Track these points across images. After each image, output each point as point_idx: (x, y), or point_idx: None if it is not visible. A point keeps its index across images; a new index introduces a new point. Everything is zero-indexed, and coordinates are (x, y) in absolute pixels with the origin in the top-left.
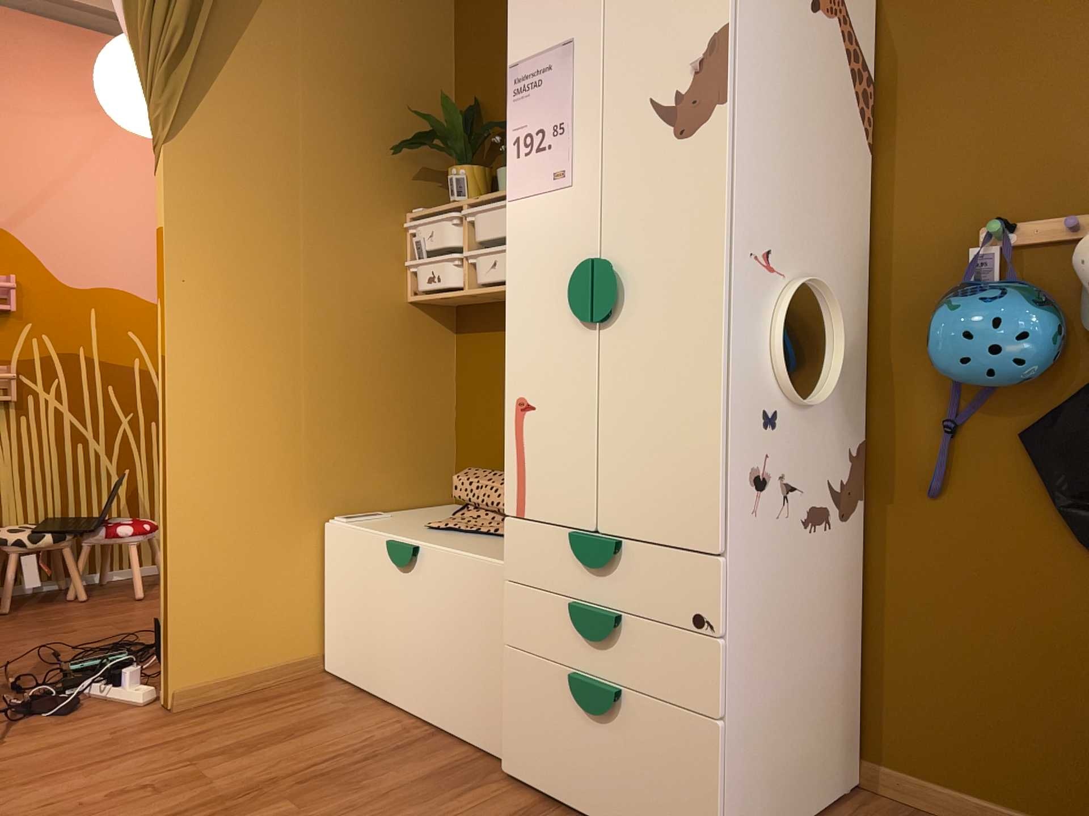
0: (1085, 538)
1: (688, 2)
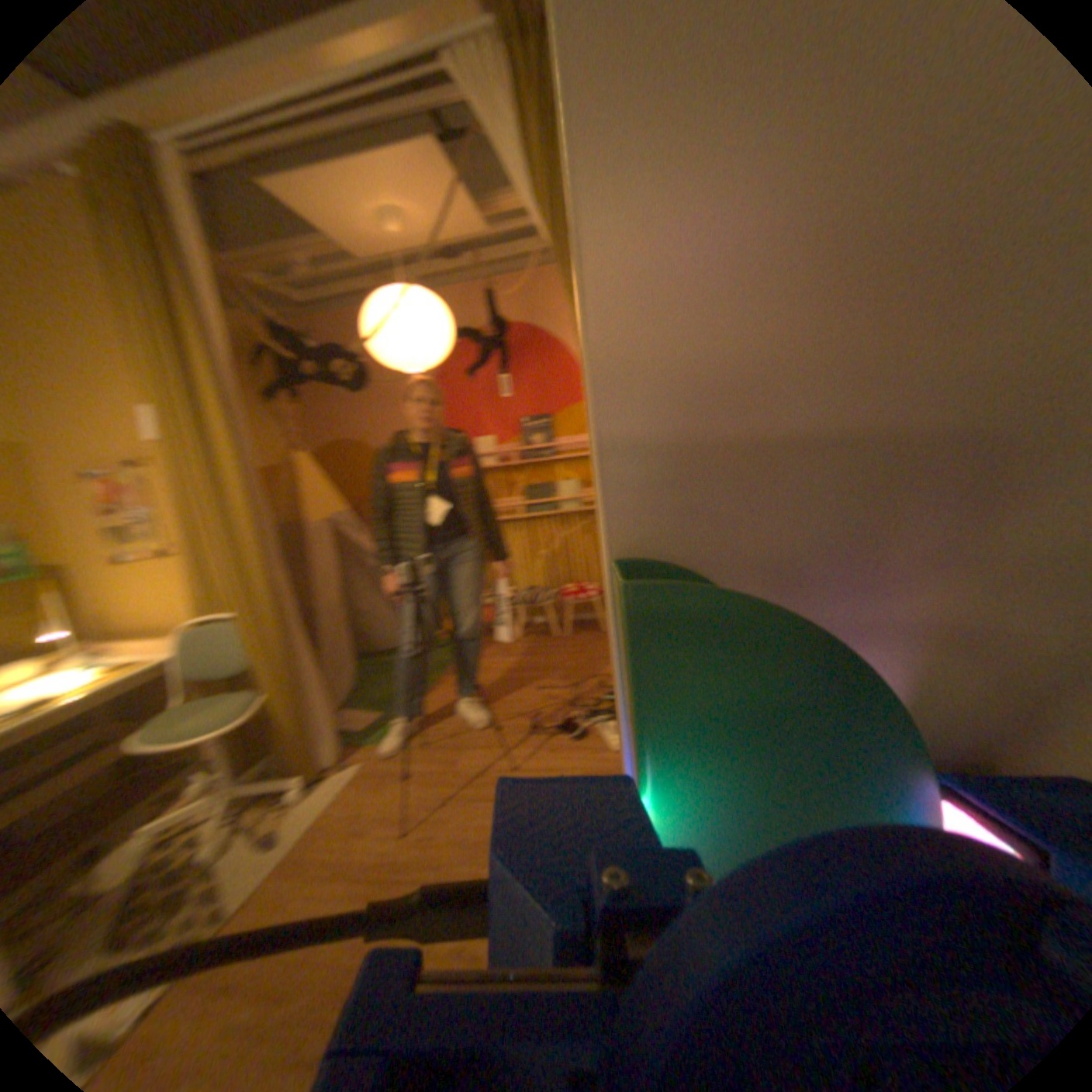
0: None
1: None
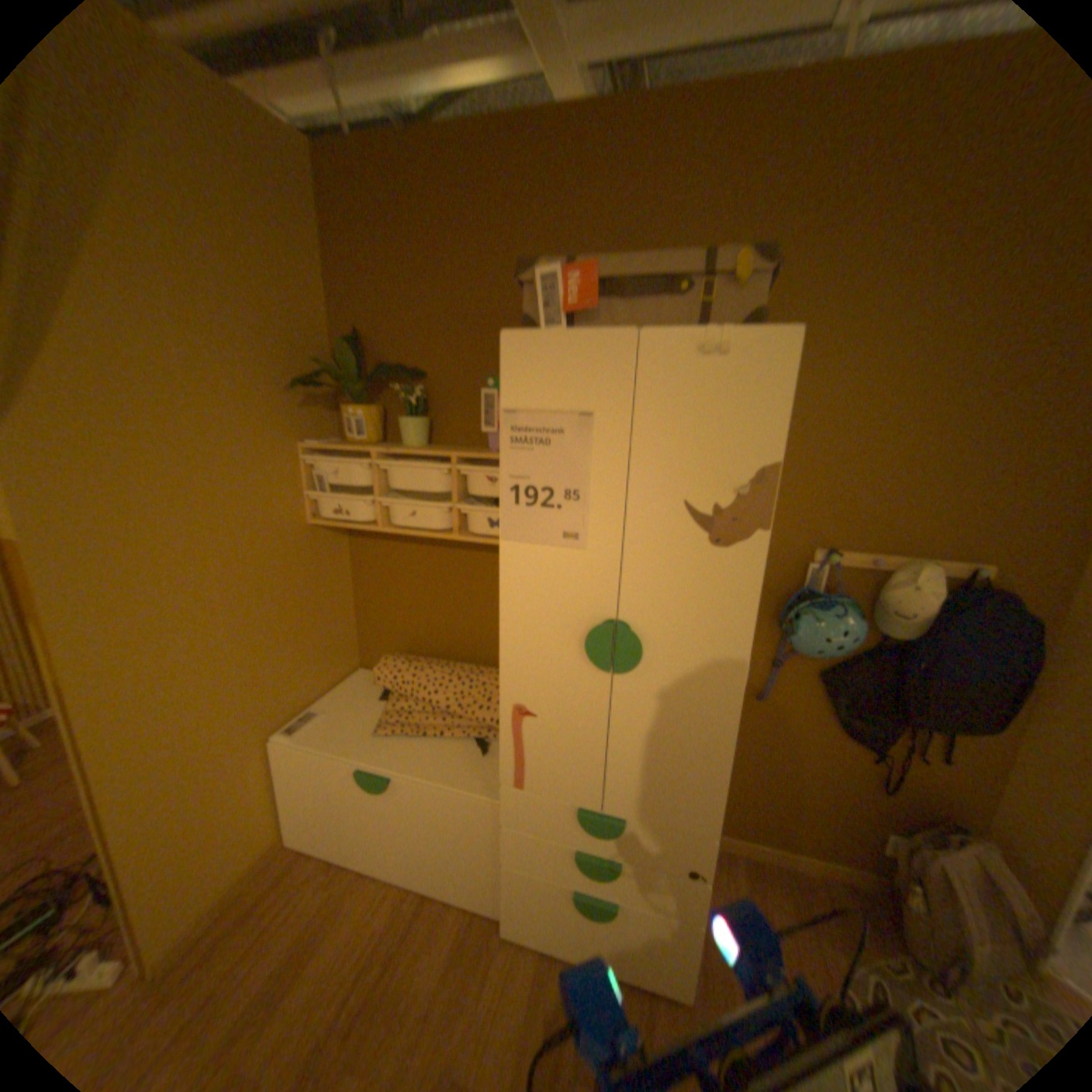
0: (853, 734)
1: (738, 425)
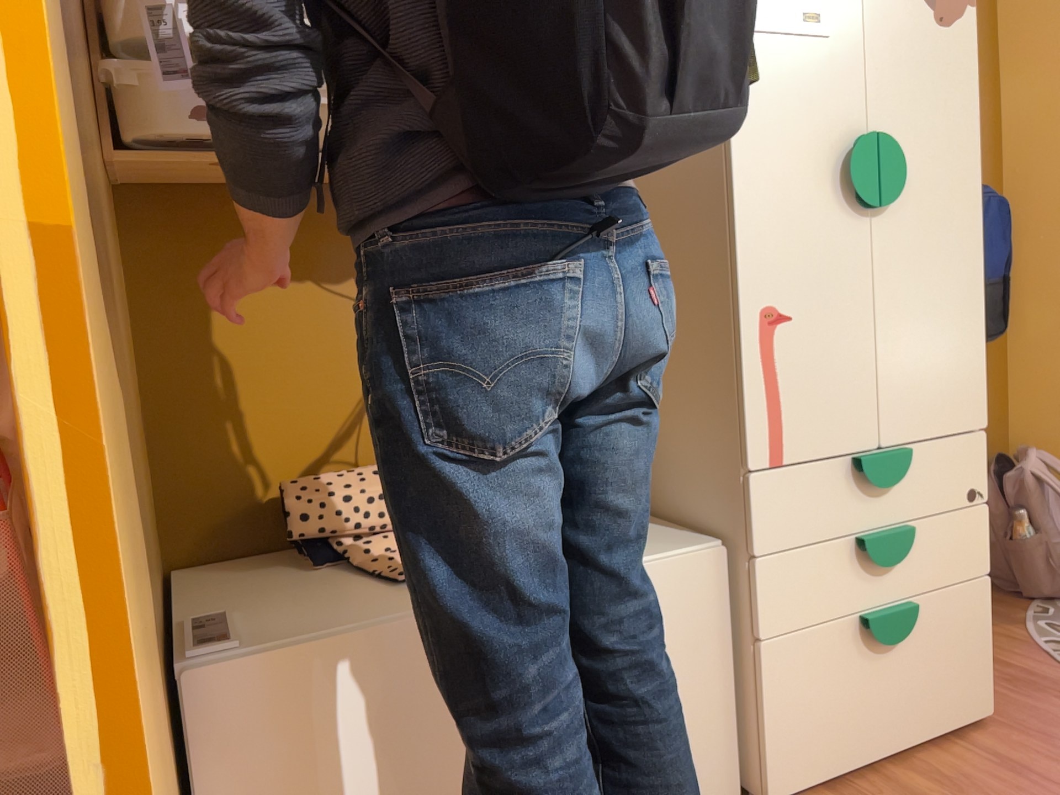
0: None
1: None
